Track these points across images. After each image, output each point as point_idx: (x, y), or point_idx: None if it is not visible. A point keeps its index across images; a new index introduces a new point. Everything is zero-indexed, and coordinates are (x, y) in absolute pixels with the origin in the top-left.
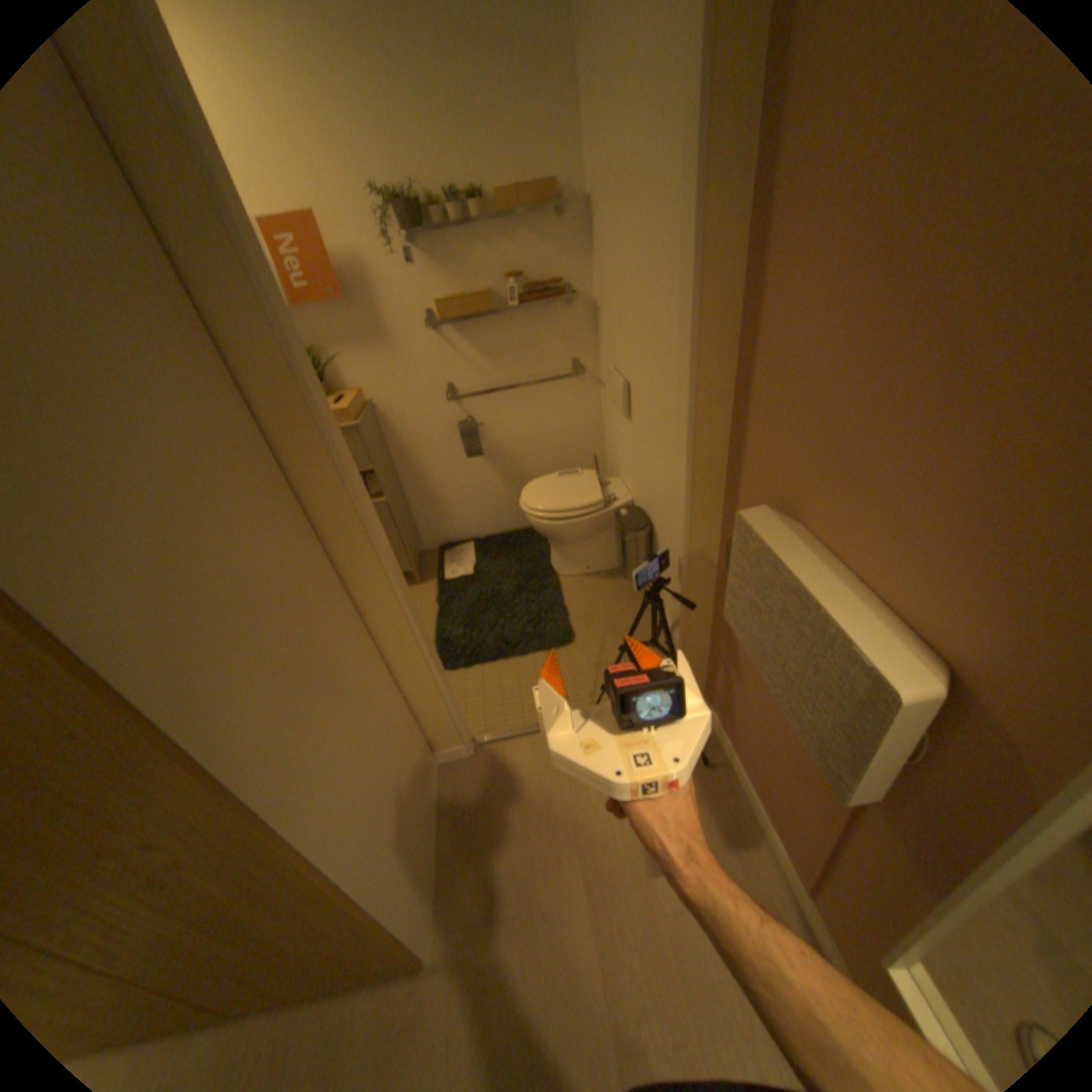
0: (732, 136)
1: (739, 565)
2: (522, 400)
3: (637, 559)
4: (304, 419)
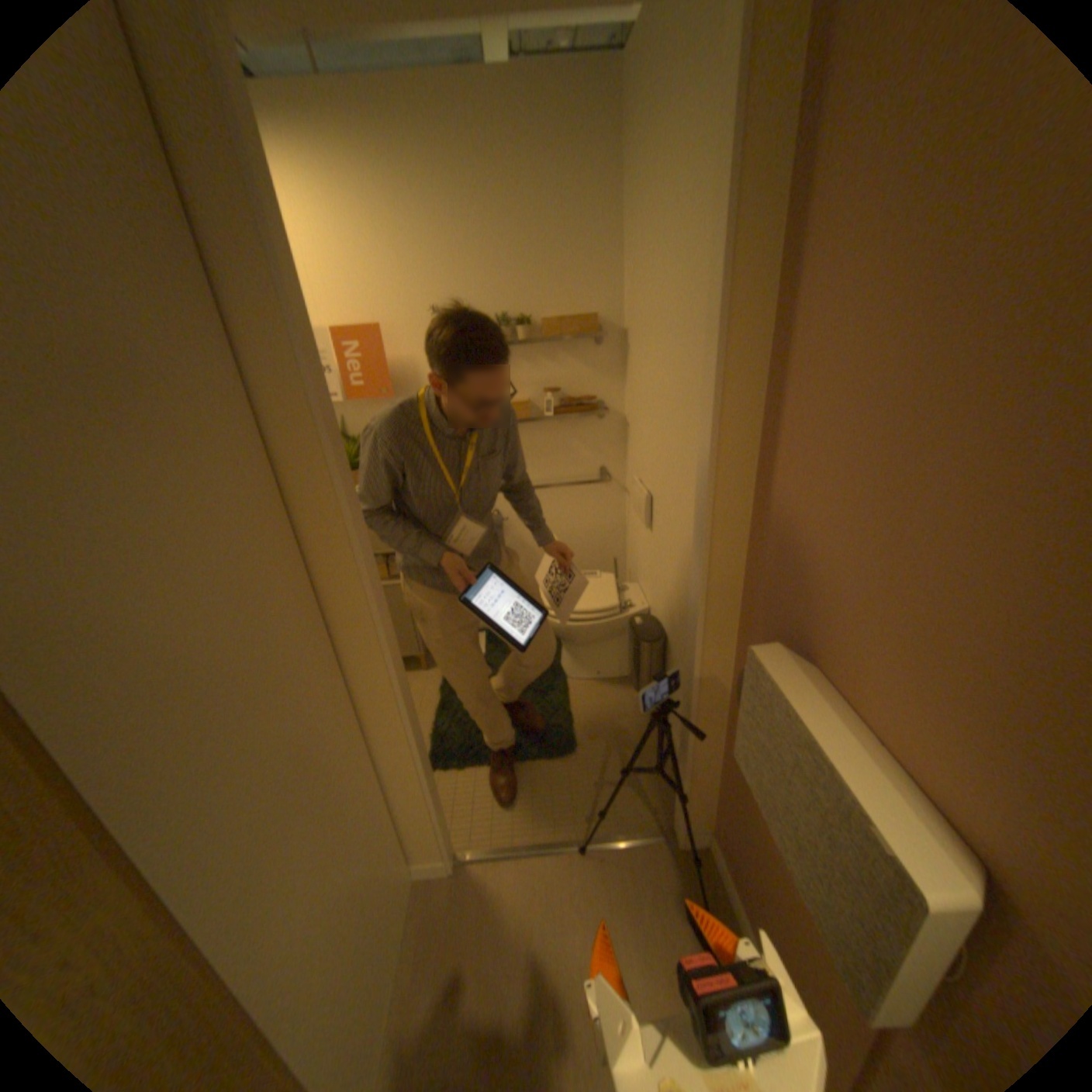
0: (753, 303)
1: (752, 701)
2: (549, 499)
3: (649, 671)
4: (333, 510)
